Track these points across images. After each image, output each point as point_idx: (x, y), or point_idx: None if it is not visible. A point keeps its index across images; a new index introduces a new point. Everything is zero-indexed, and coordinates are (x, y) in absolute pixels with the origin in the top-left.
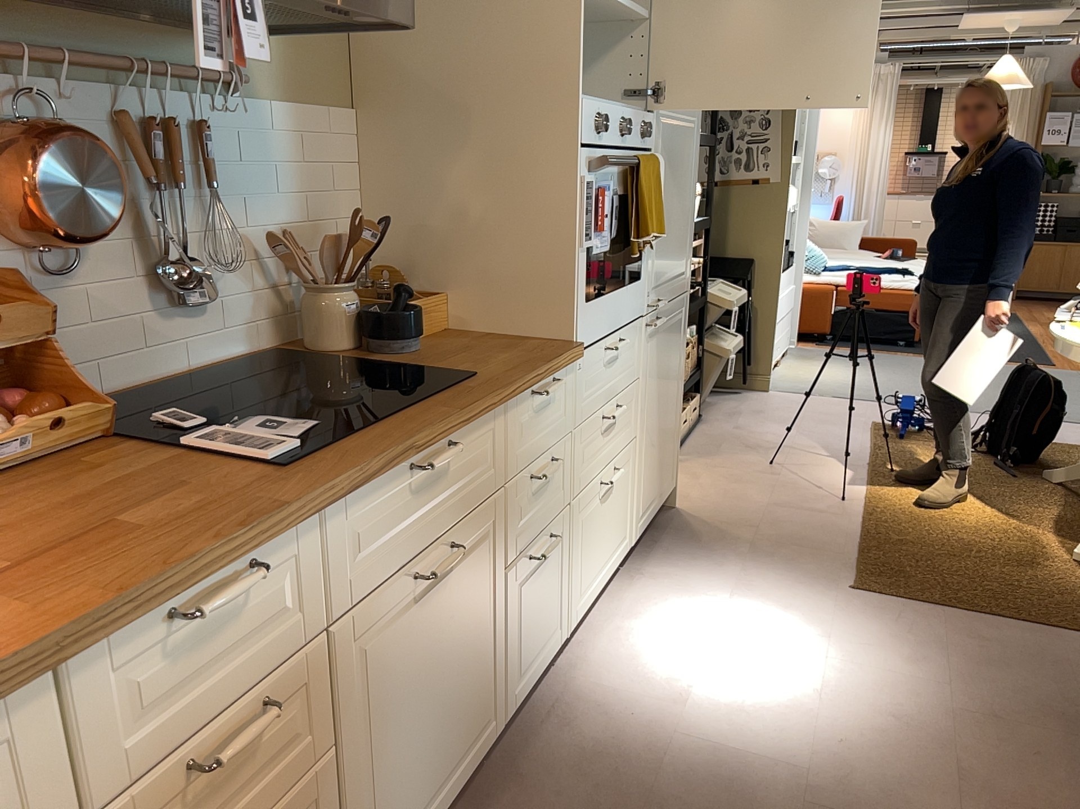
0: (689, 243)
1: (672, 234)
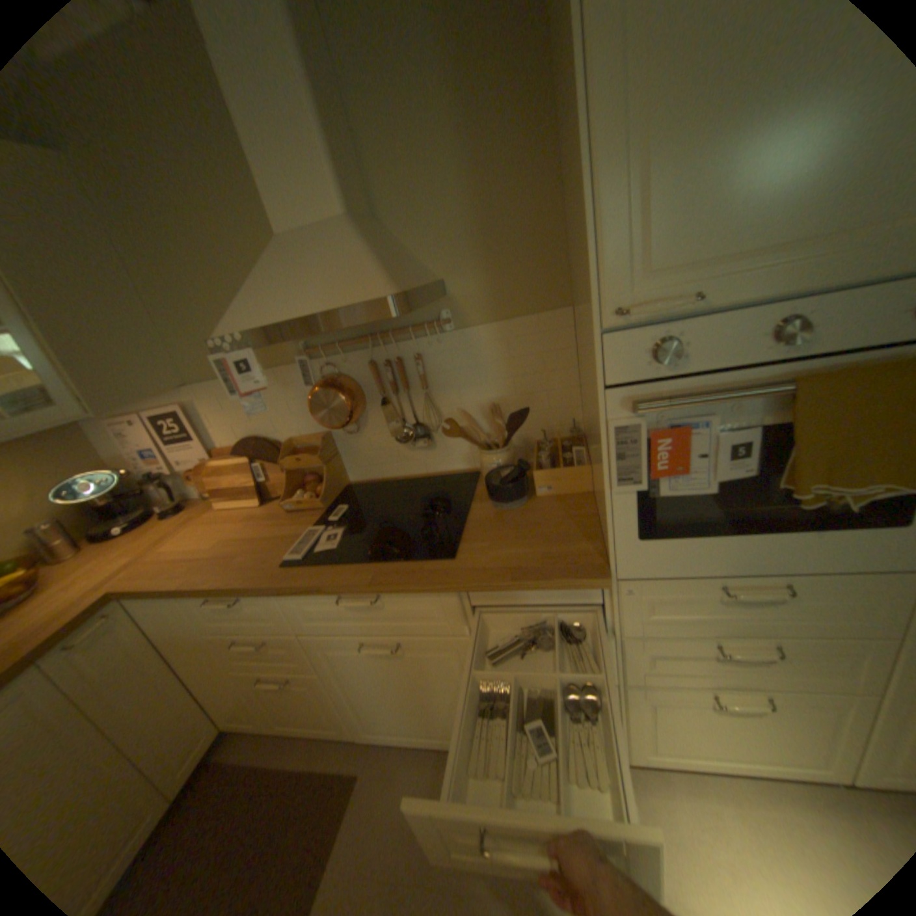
0: None
1: None
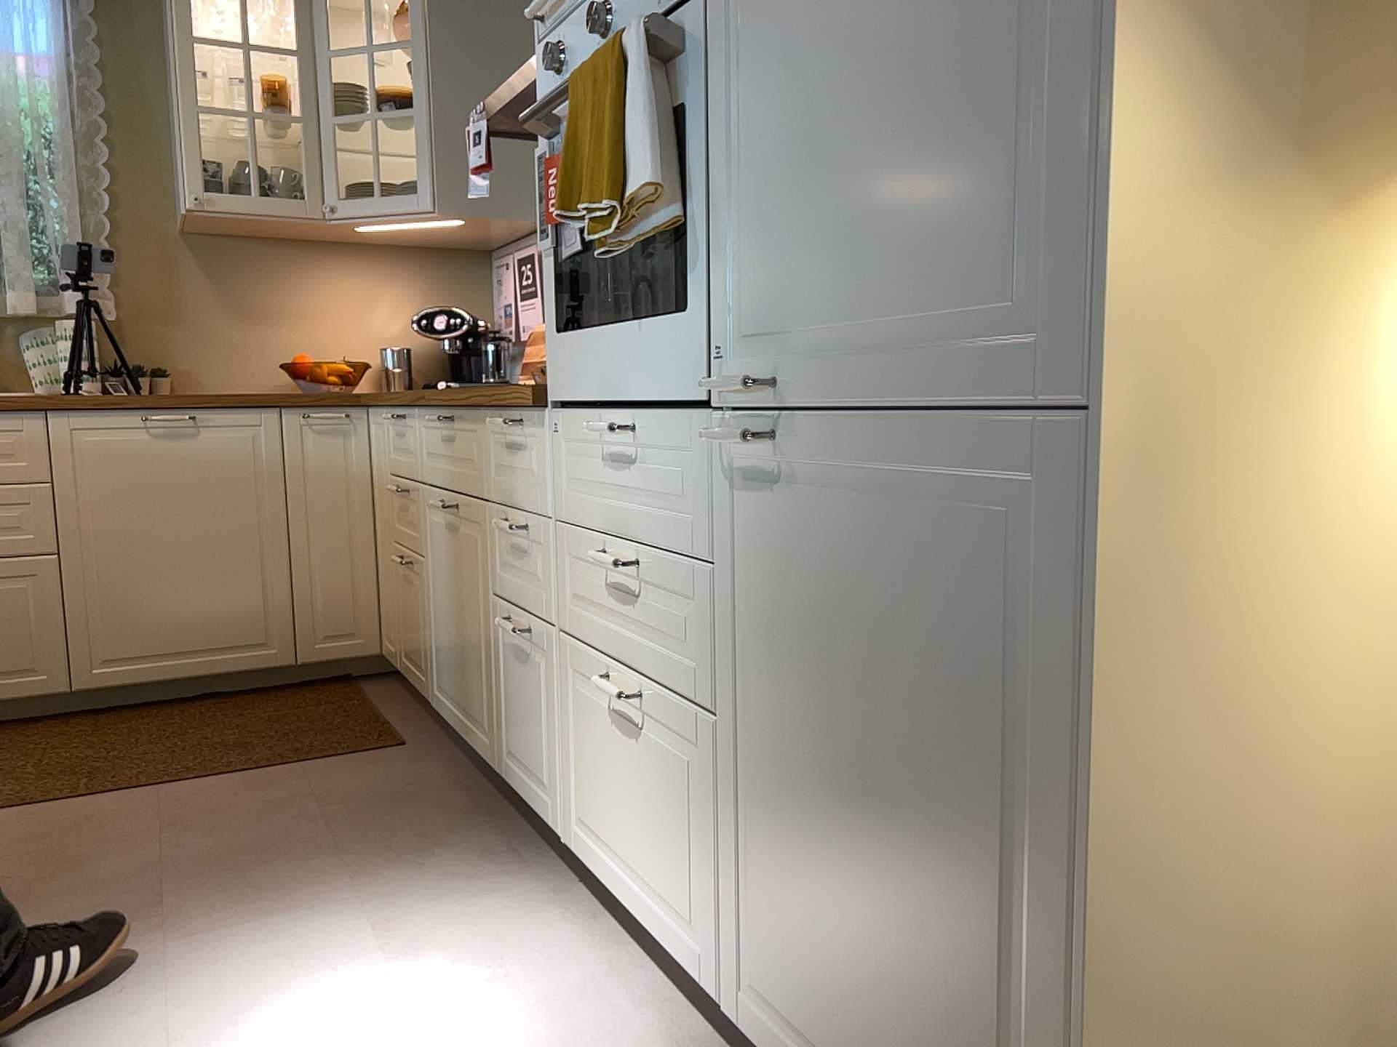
0: (1065, 172)
1: (853, 171)
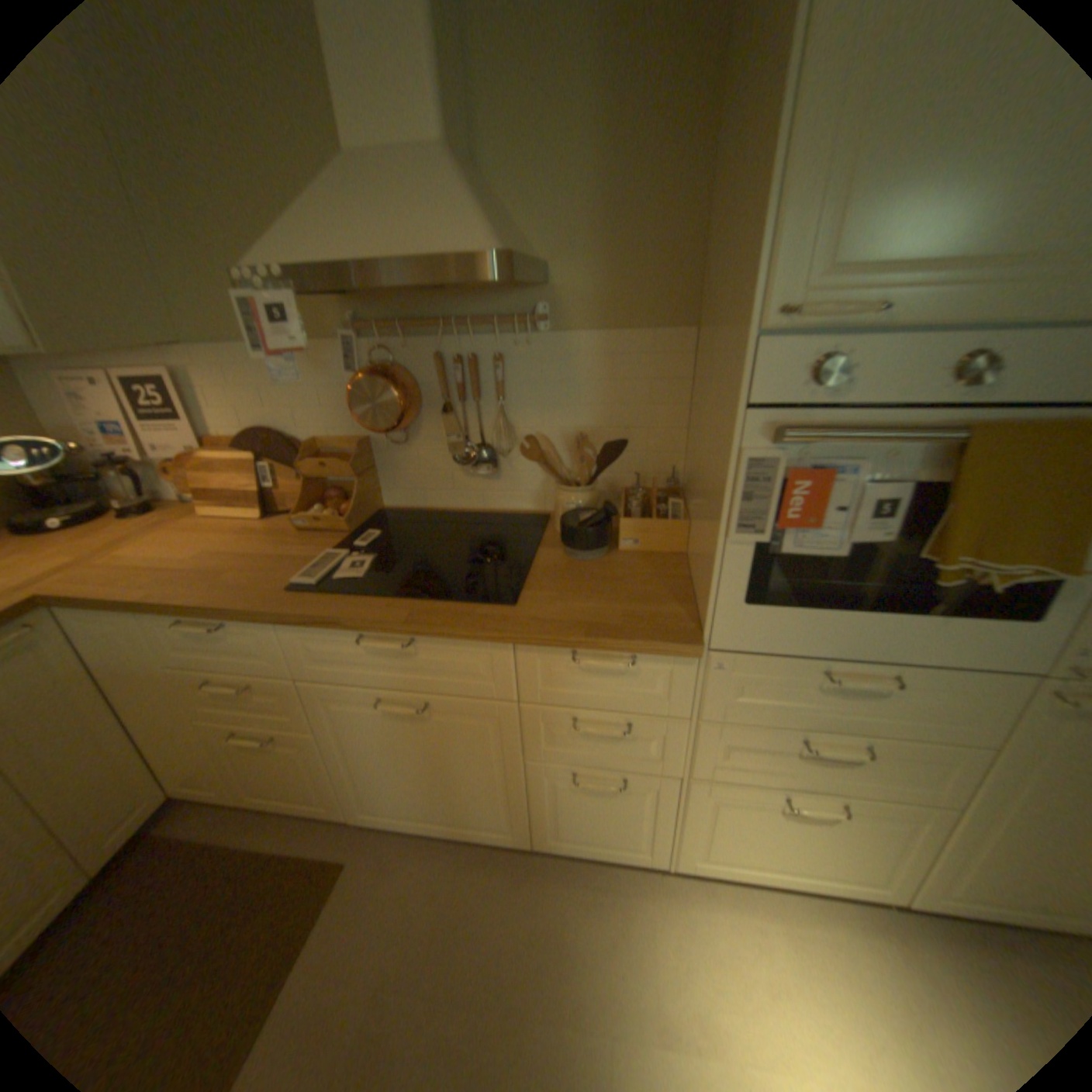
0: None
1: None
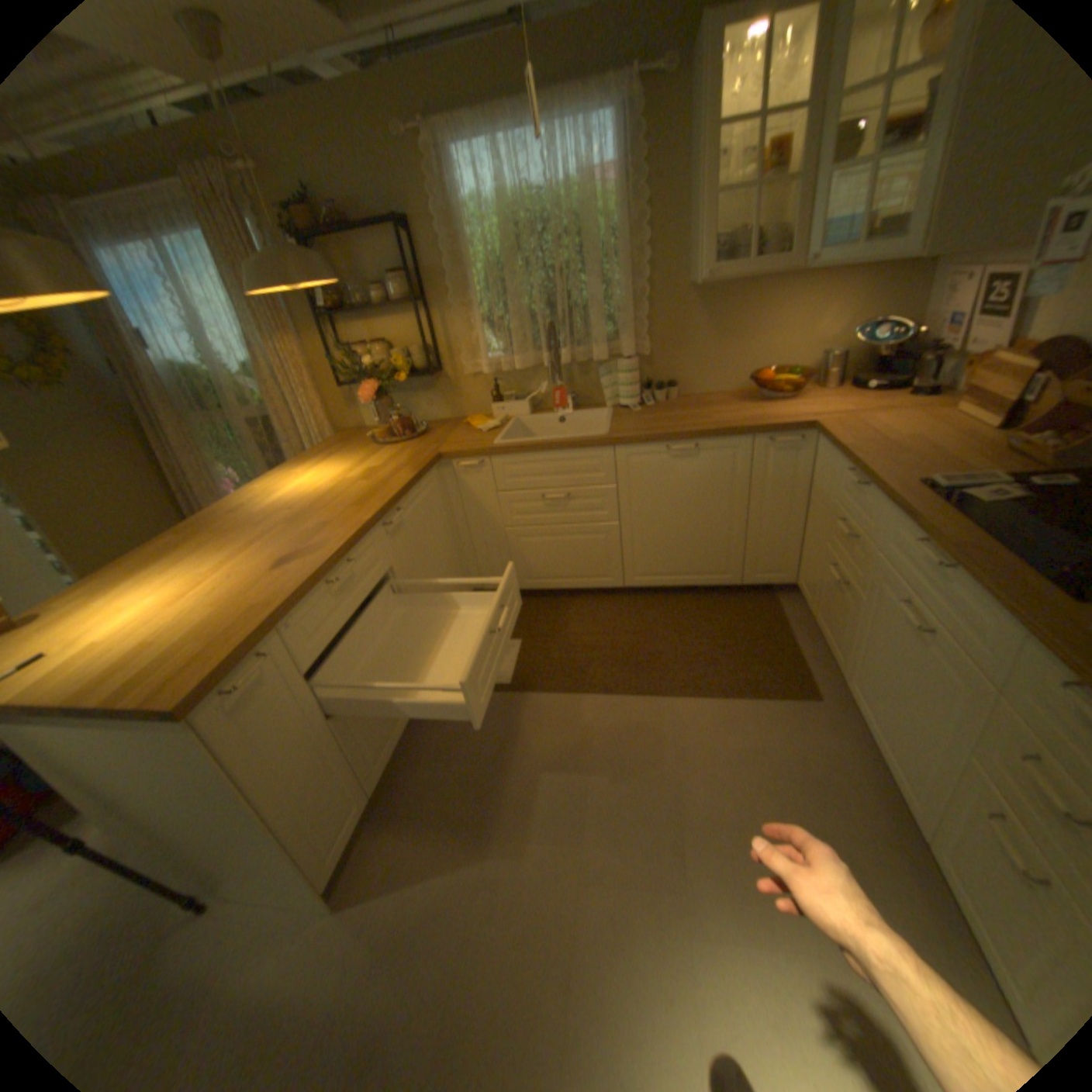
0: None
1: None
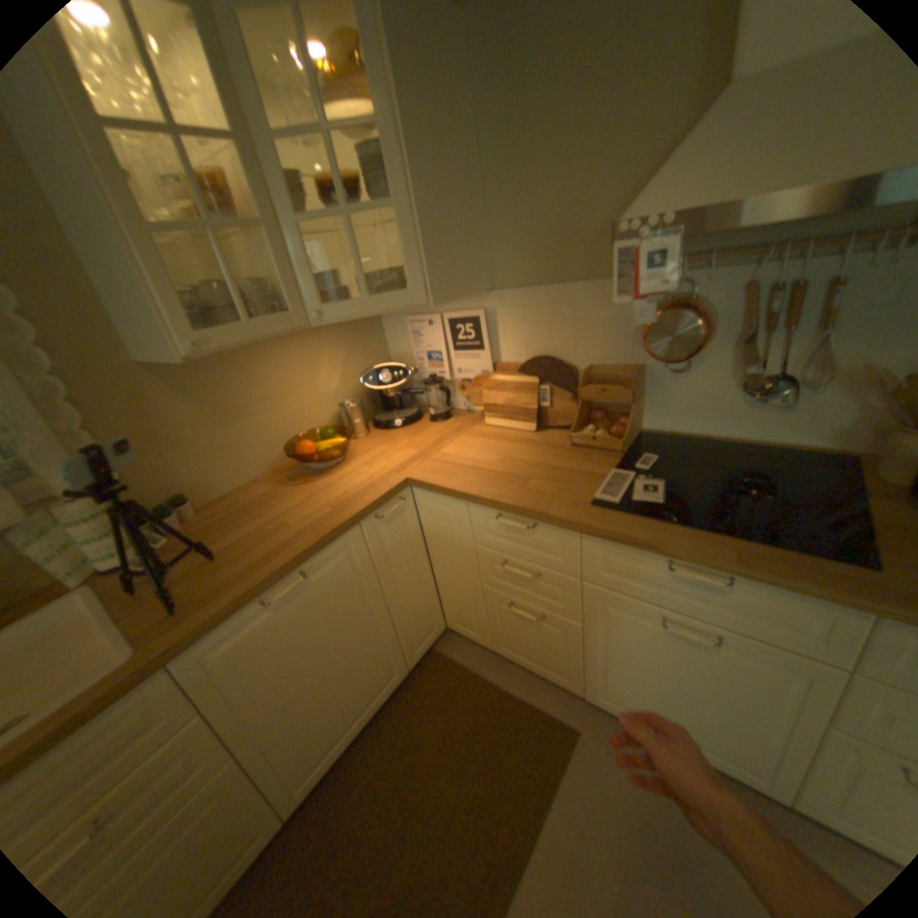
0: None
1: None
